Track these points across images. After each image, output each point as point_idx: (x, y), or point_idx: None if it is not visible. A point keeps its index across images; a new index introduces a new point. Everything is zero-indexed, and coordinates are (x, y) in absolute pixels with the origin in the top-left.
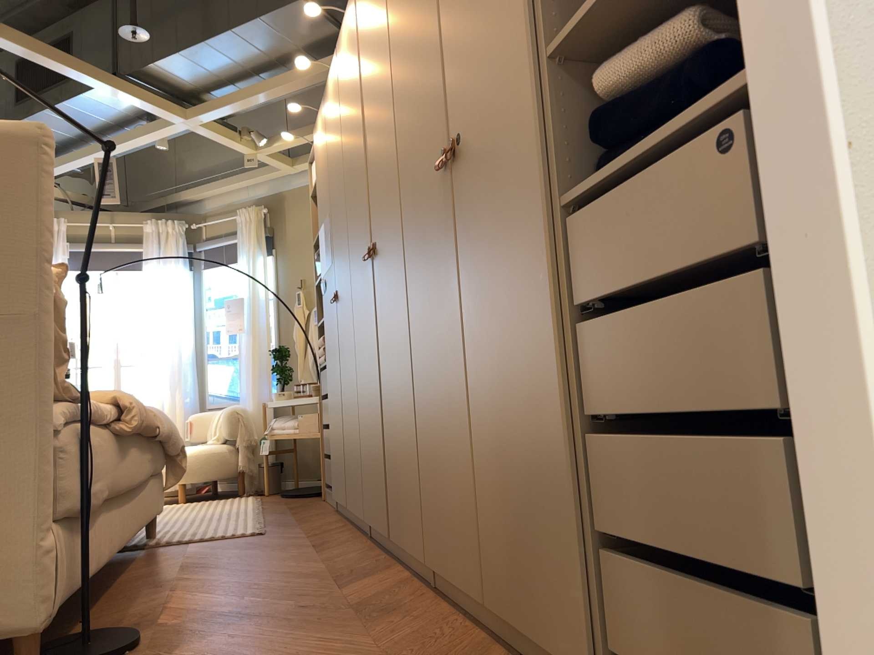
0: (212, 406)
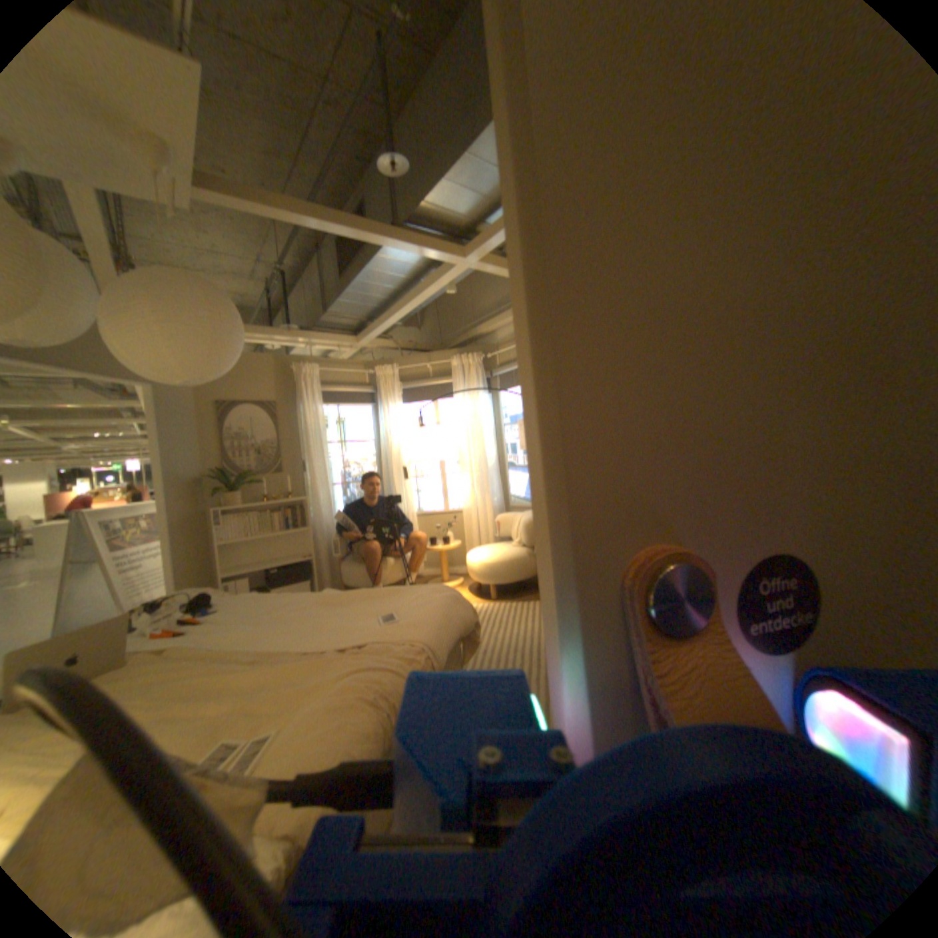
0: (514, 504)
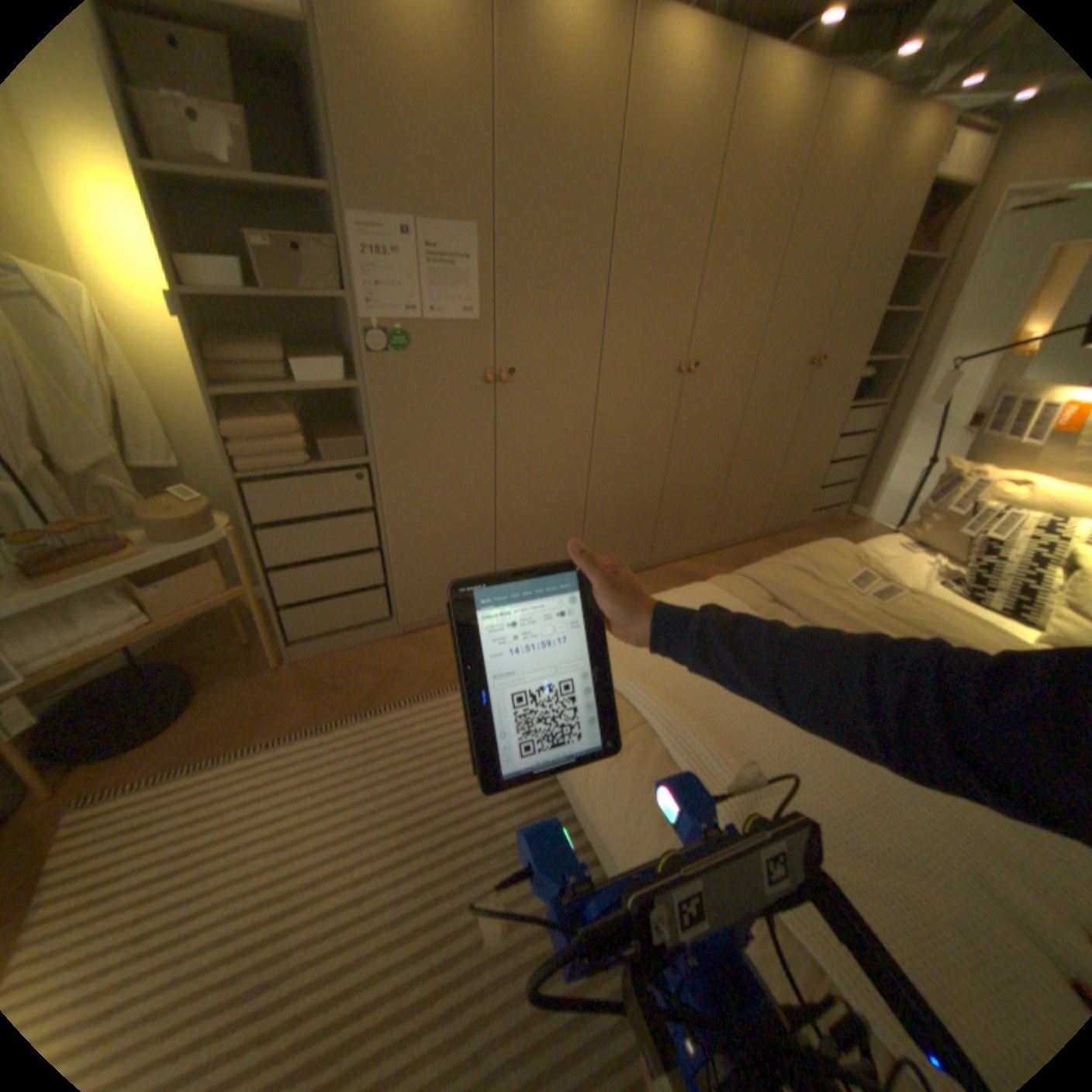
0: None
